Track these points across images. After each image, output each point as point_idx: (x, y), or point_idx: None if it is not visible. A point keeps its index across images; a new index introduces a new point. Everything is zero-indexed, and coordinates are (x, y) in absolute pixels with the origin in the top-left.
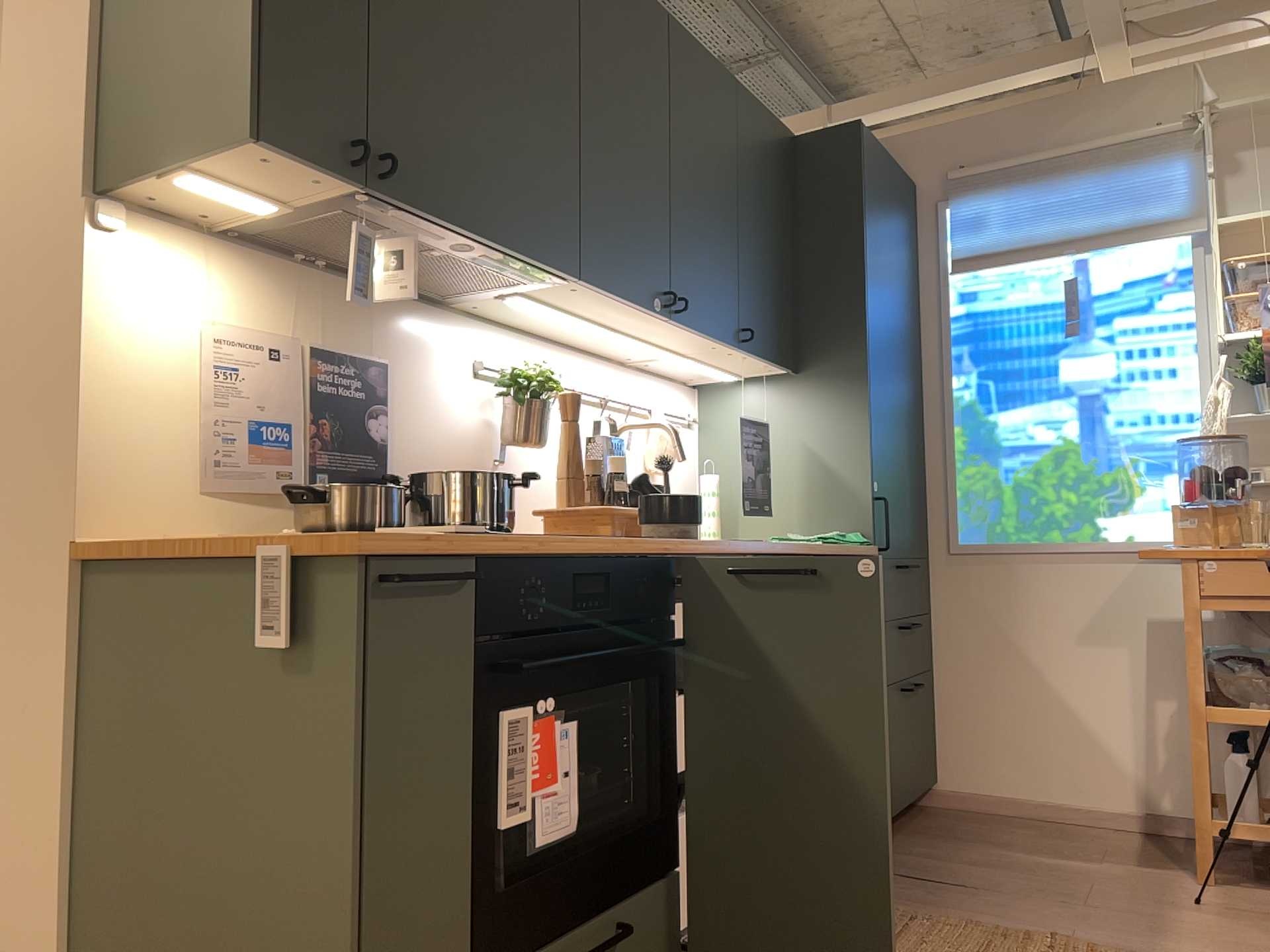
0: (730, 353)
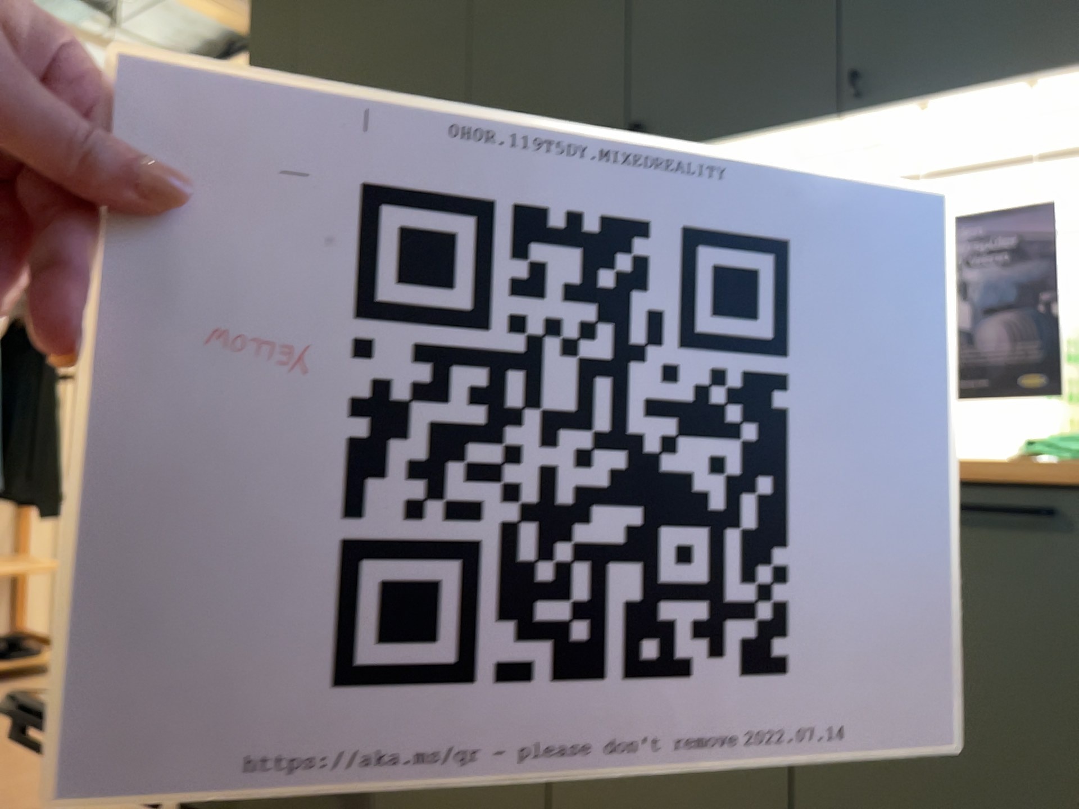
0: (892, 120)
